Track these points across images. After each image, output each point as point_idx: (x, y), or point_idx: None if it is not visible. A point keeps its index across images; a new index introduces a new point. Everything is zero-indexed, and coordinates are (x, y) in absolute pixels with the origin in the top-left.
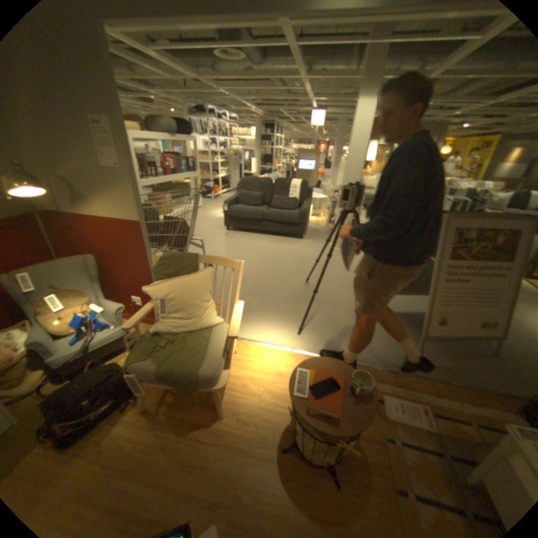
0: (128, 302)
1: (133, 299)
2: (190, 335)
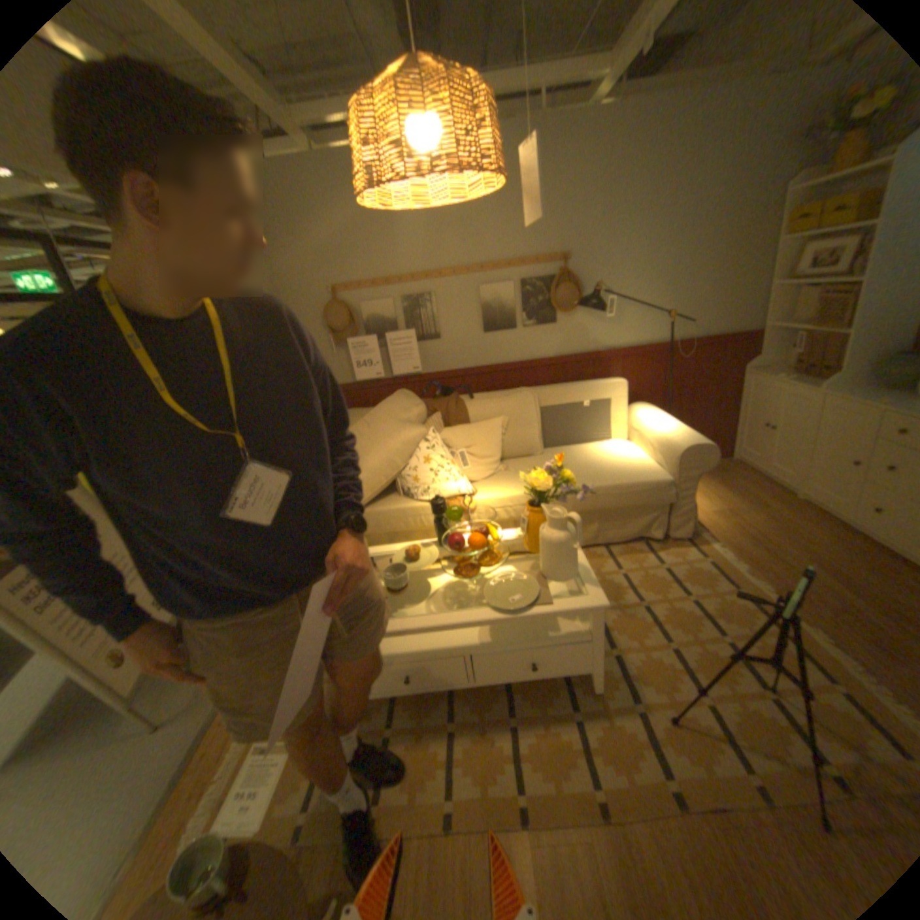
0: None
1: None
2: None
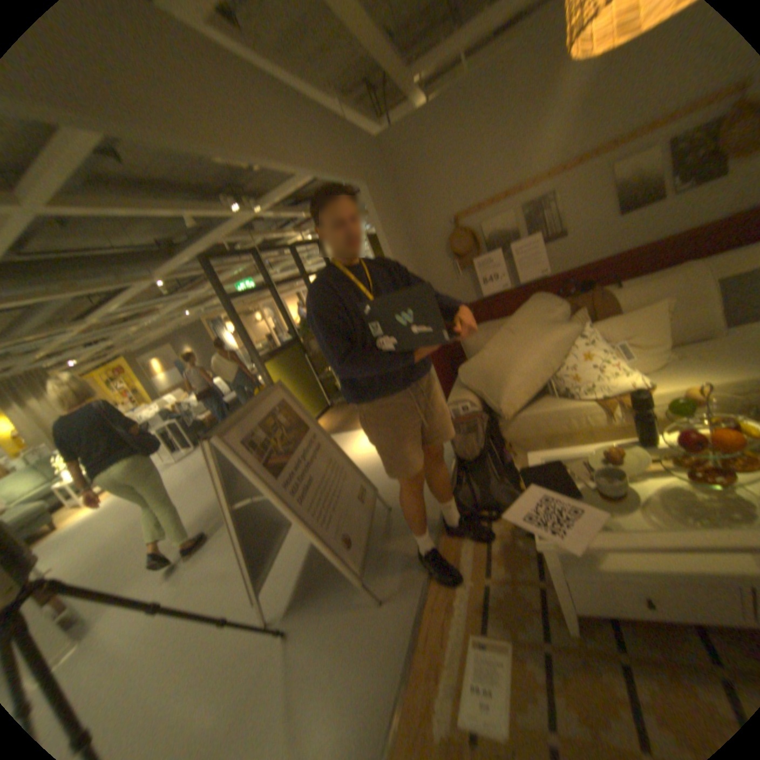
0: None
1: None
2: None
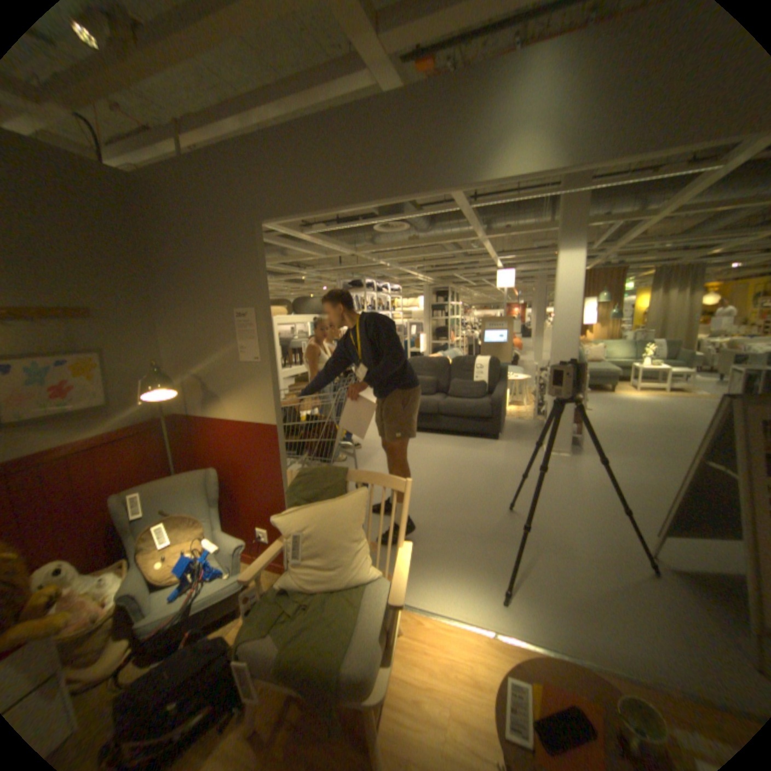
0: (249, 536)
1: (256, 534)
2: (330, 598)
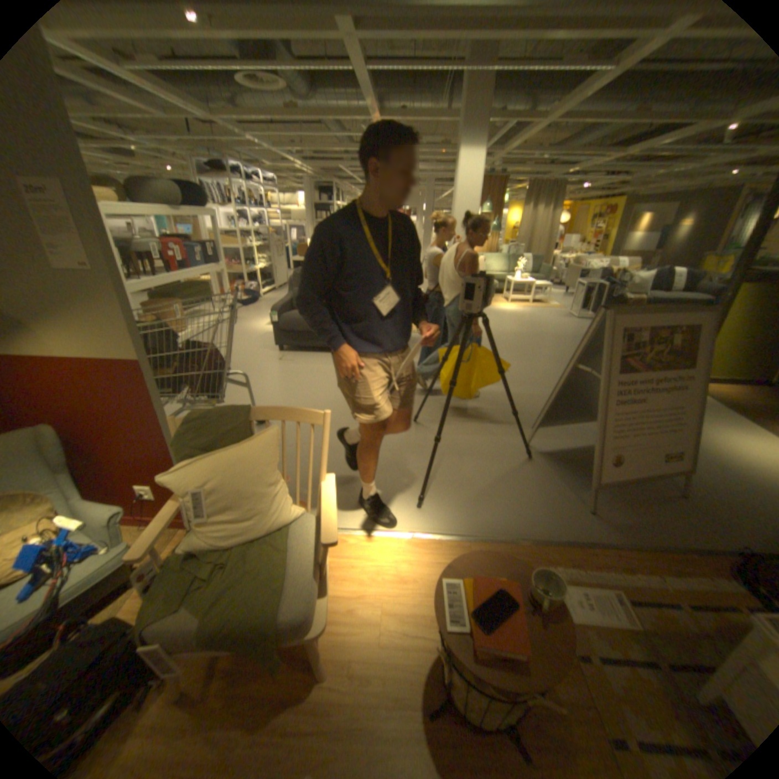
0: (126, 496)
1: (135, 492)
2: (251, 547)
